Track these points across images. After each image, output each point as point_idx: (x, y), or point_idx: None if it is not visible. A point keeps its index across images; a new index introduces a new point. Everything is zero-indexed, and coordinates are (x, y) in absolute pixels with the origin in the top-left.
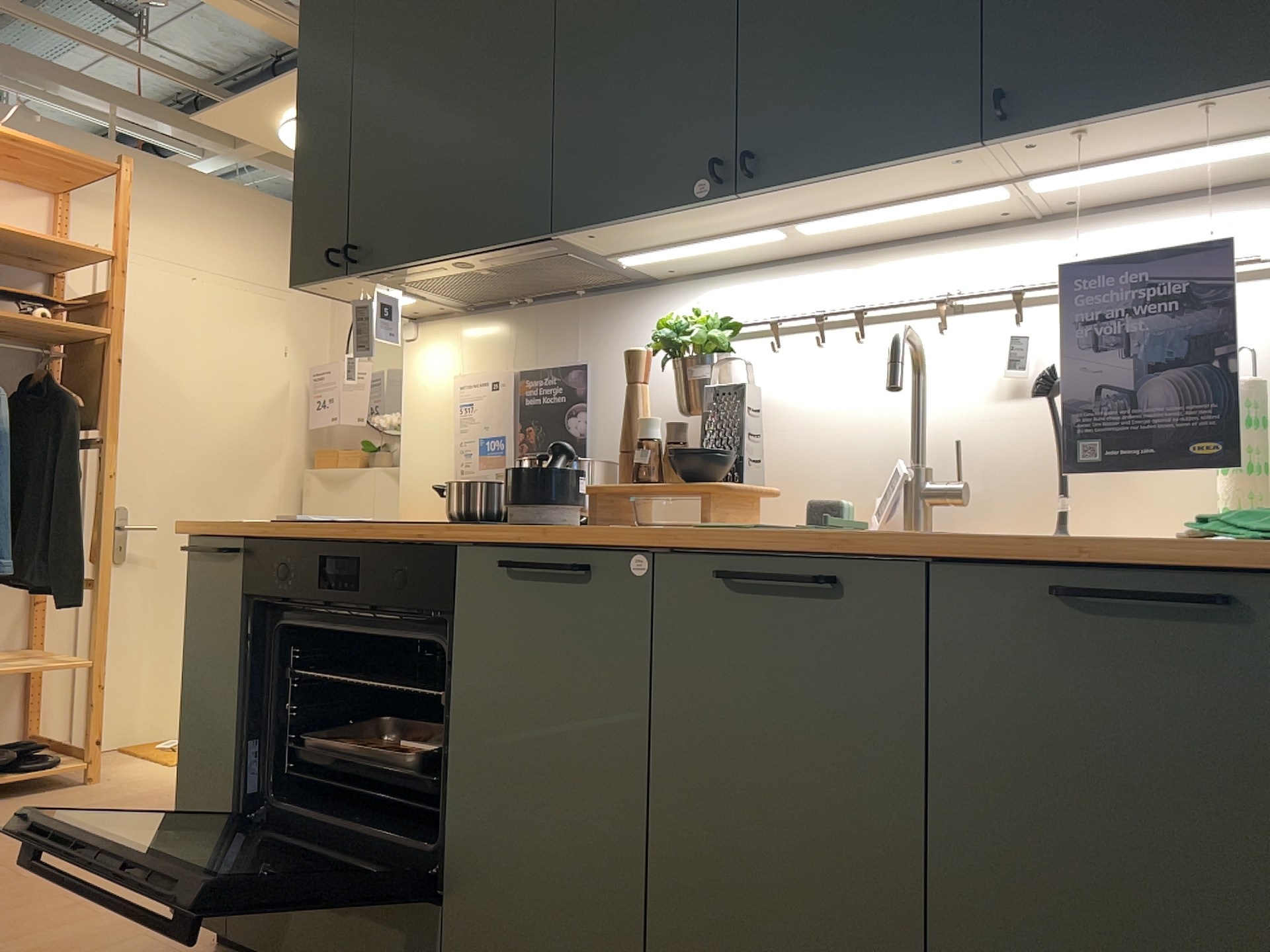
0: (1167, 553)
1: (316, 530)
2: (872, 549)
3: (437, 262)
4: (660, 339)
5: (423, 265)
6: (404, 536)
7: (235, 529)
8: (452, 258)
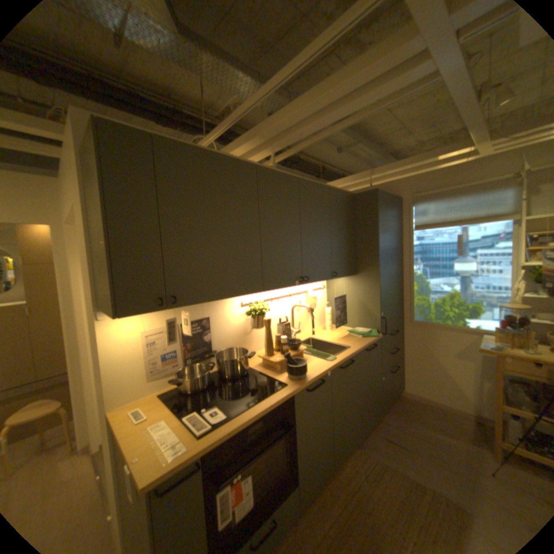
0: (369, 341)
1: (238, 423)
2: (355, 353)
3: (214, 300)
4: (257, 312)
5: (206, 302)
6: (276, 401)
7: (201, 454)
8: (222, 299)
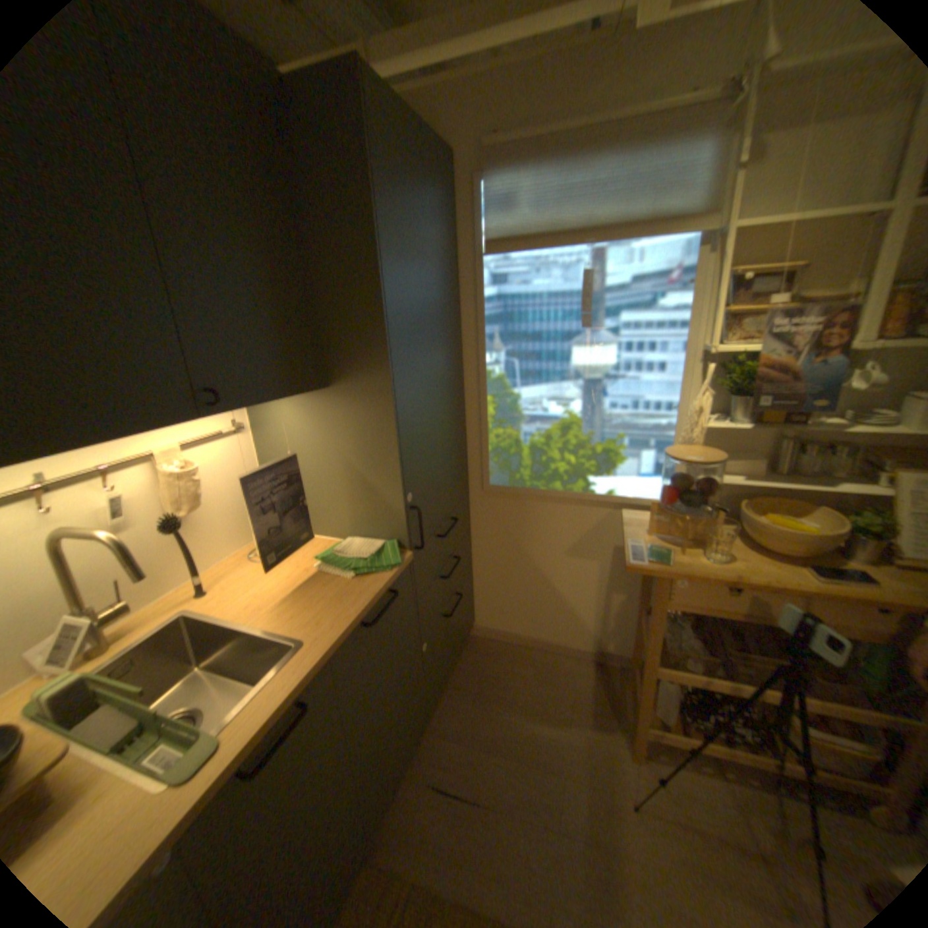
0: (374, 590)
1: None
2: (312, 674)
3: None
4: None
5: None
6: None
7: None
8: None
